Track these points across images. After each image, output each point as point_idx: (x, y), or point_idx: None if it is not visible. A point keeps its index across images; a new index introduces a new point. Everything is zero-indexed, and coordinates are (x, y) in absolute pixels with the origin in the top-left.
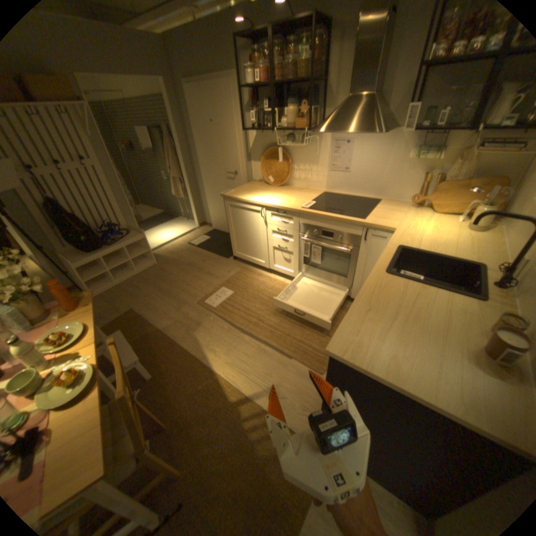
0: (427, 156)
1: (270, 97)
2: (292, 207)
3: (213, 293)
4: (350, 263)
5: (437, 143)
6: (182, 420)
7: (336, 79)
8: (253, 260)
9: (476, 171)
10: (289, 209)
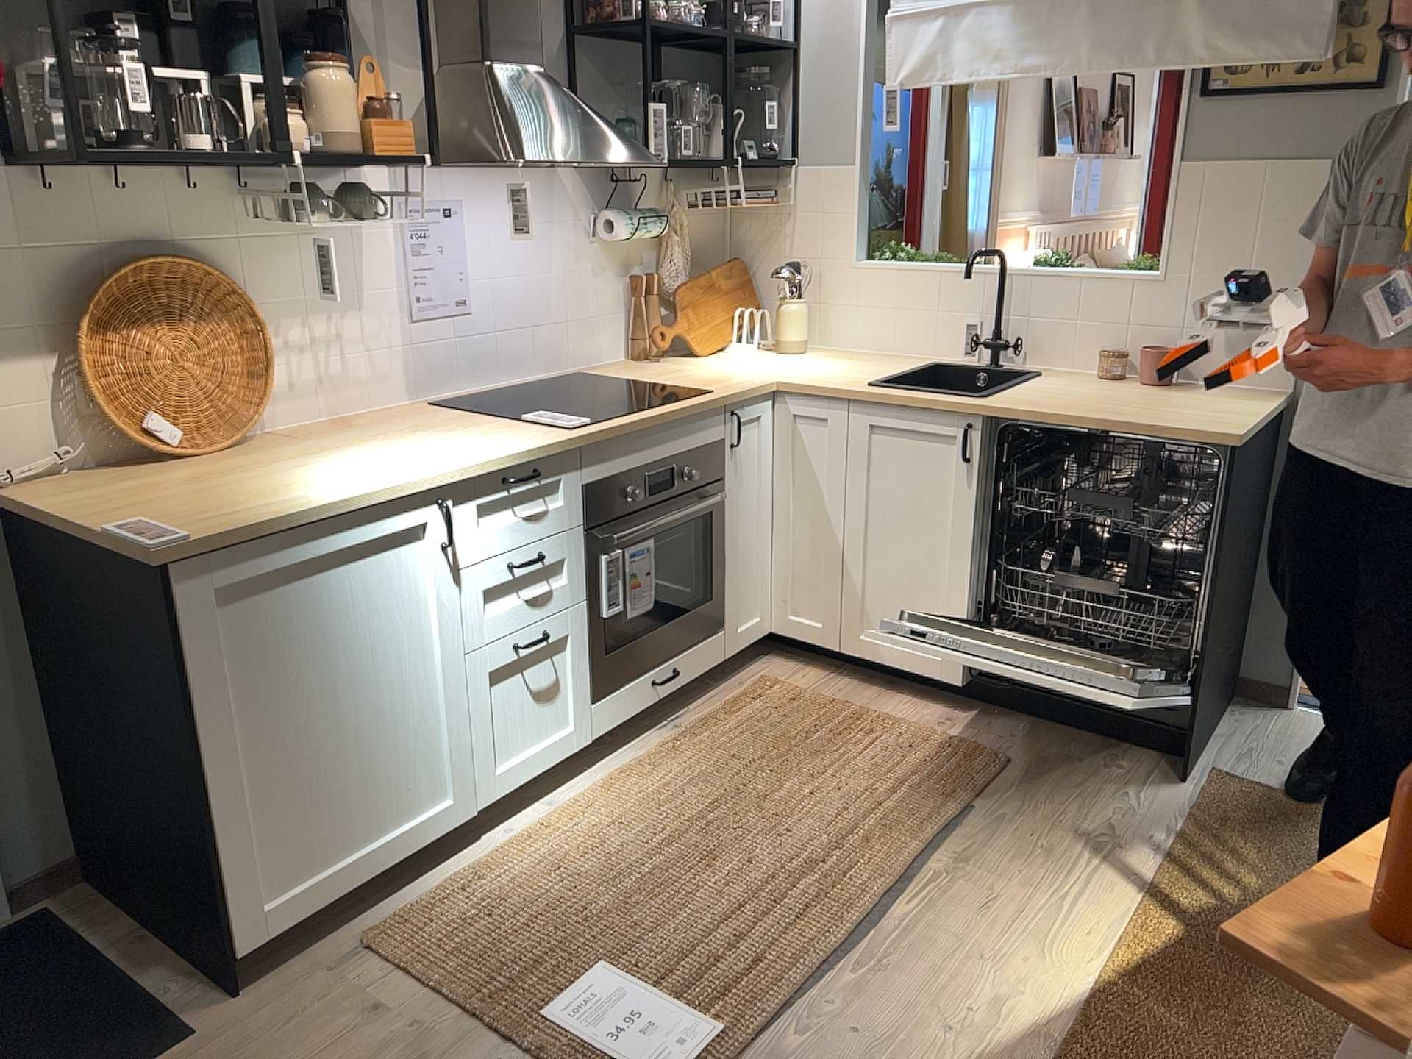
0: (648, 230)
1: (75, 16)
2: (553, 438)
3: (591, 1055)
4: (713, 542)
5: (623, 206)
6: (1322, 1050)
7: (373, 8)
8: (389, 850)
9: (690, 258)
10: (555, 449)
